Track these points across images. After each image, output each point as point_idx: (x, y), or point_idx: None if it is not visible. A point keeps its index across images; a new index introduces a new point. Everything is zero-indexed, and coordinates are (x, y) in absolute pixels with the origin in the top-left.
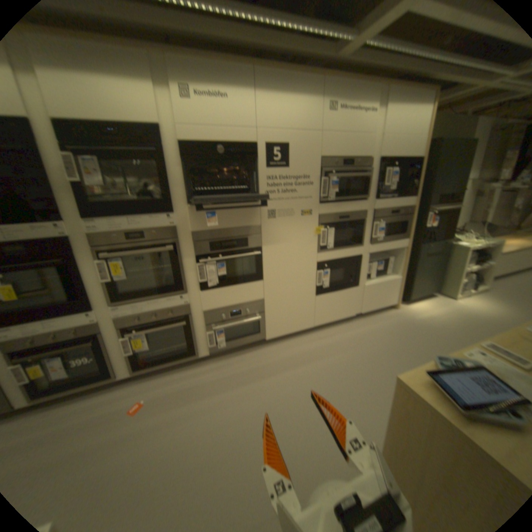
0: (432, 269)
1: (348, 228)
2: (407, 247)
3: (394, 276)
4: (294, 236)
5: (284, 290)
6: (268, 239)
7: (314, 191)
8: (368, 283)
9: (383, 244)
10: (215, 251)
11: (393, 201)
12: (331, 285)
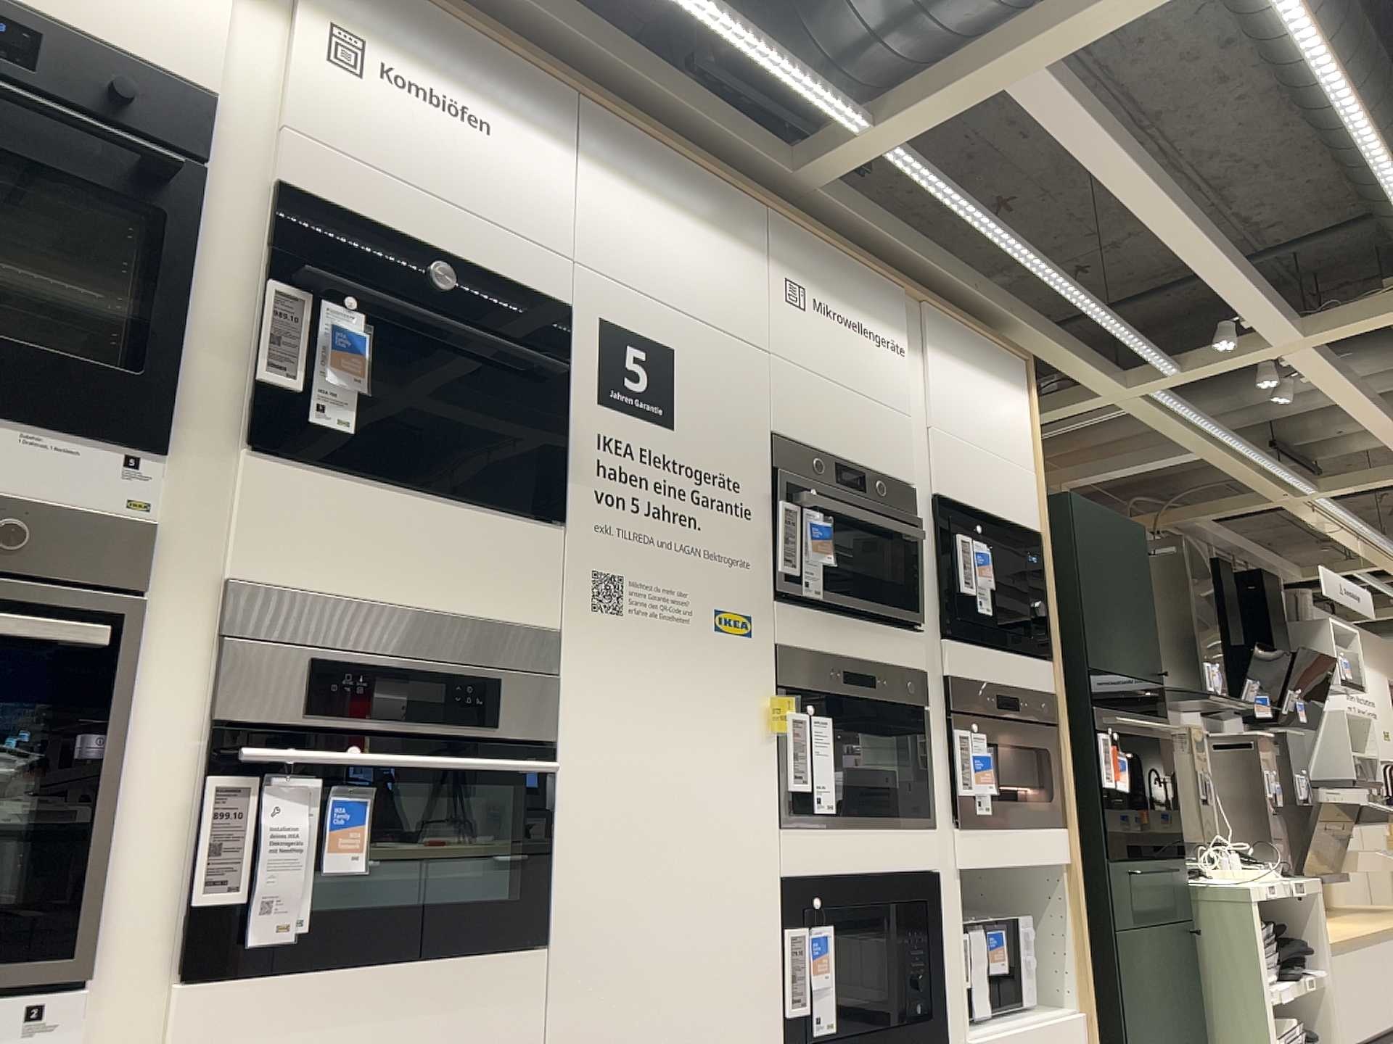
0: (1162, 984)
1: (877, 729)
2: (1068, 865)
3: (1052, 1009)
4: (691, 716)
5: (649, 1025)
6: (589, 706)
7: (759, 541)
8: (976, 1034)
9: (997, 829)
10: (331, 709)
11: (994, 656)
12: (846, 1018)
